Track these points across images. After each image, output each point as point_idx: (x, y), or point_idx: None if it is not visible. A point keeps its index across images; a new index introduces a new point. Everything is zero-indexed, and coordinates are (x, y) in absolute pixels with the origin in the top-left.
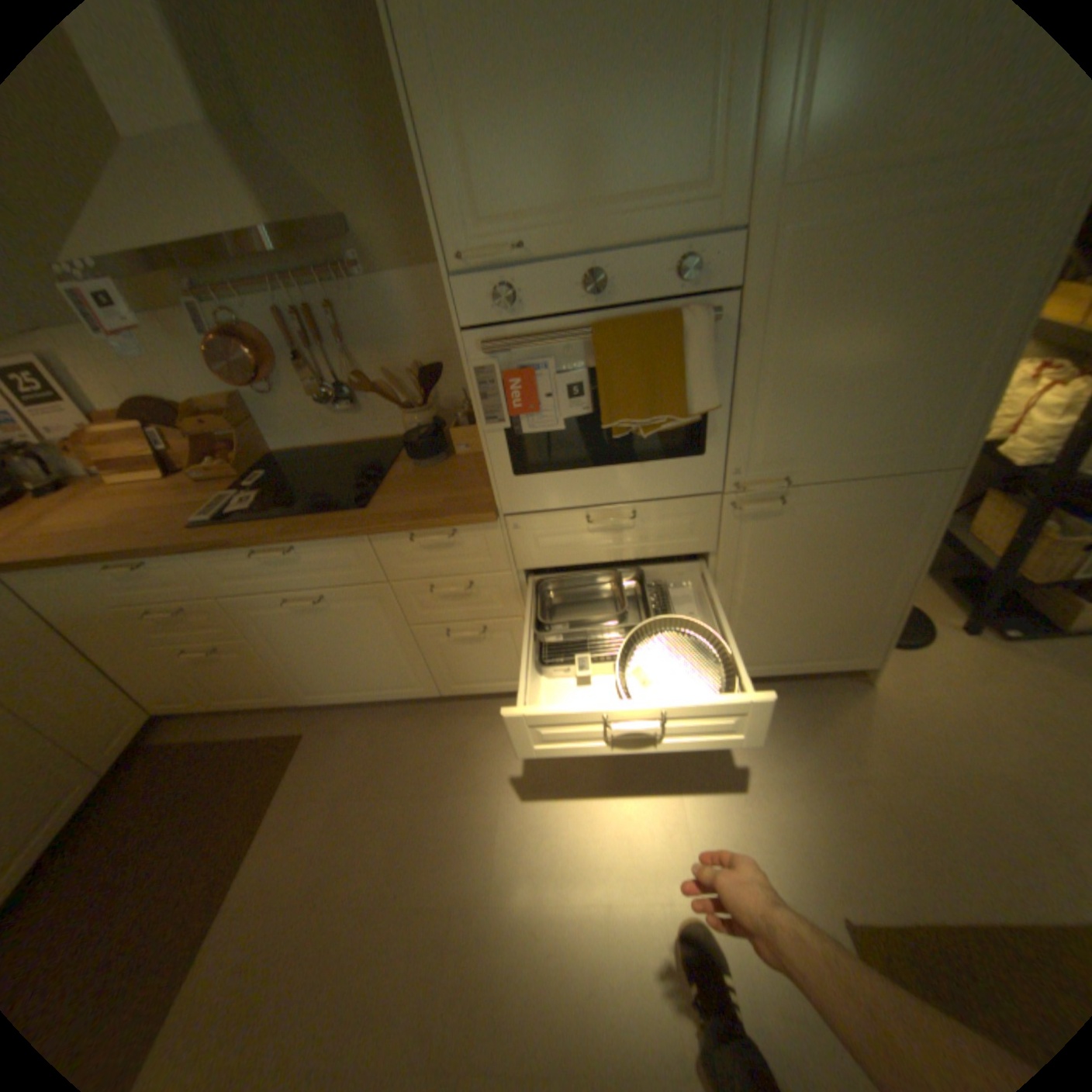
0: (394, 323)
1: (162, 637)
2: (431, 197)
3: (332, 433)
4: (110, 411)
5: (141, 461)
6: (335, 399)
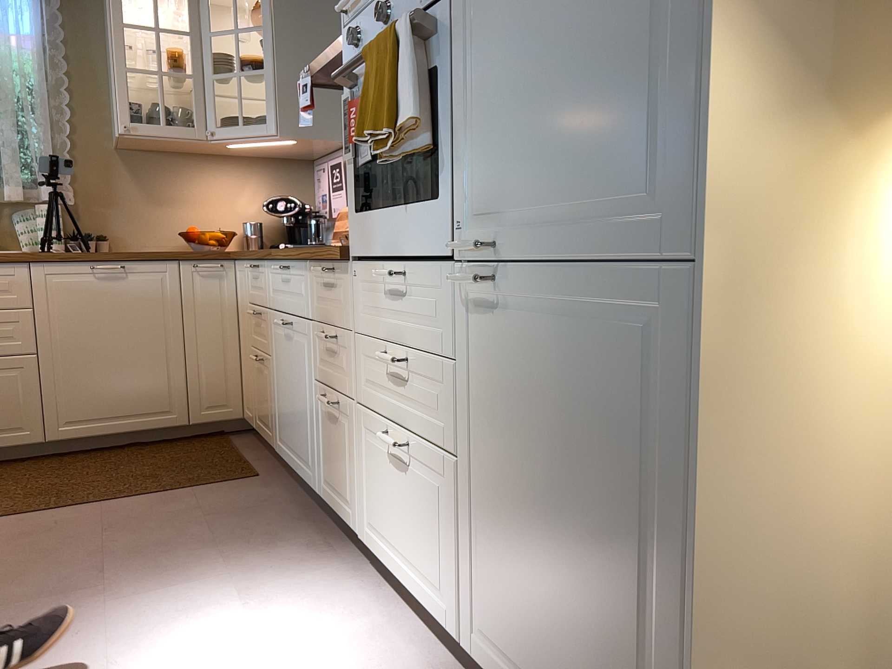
0: None
1: (254, 337)
2: None
3: None
4: None
5: None
6: None
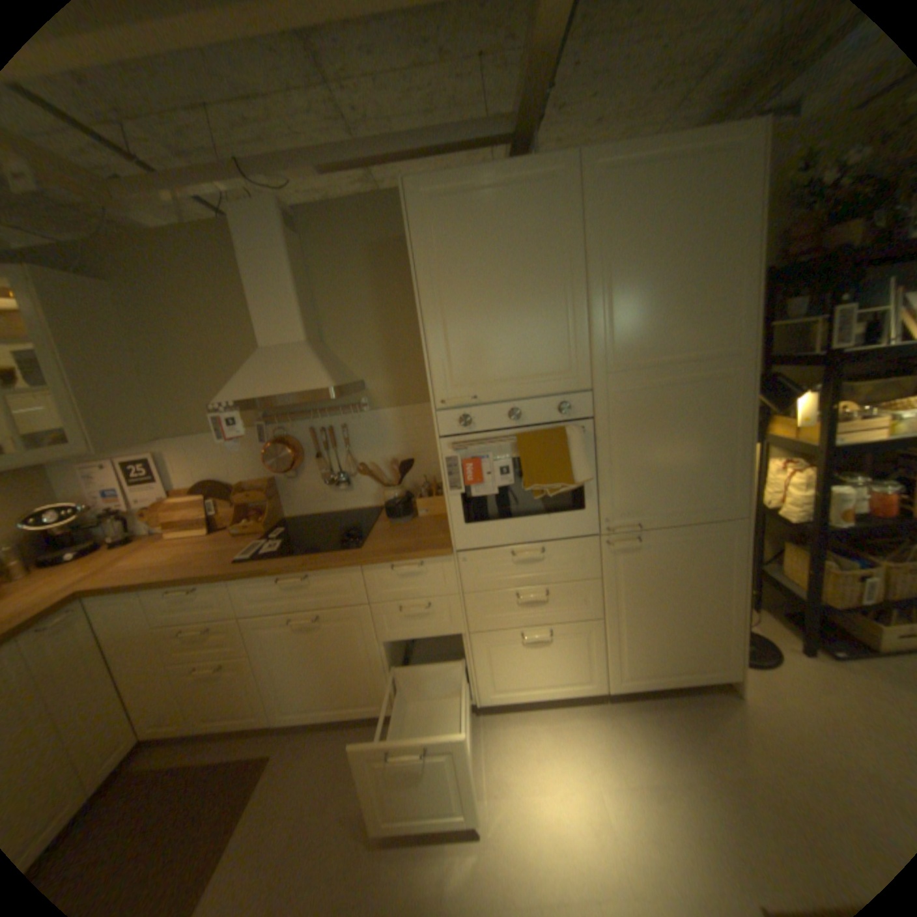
0: (384, 436)
1: (183, 656)
2: (431, 376)
3: (331, 505)
4: (184, 490)
5: (196, 523)
6: (337, 483)
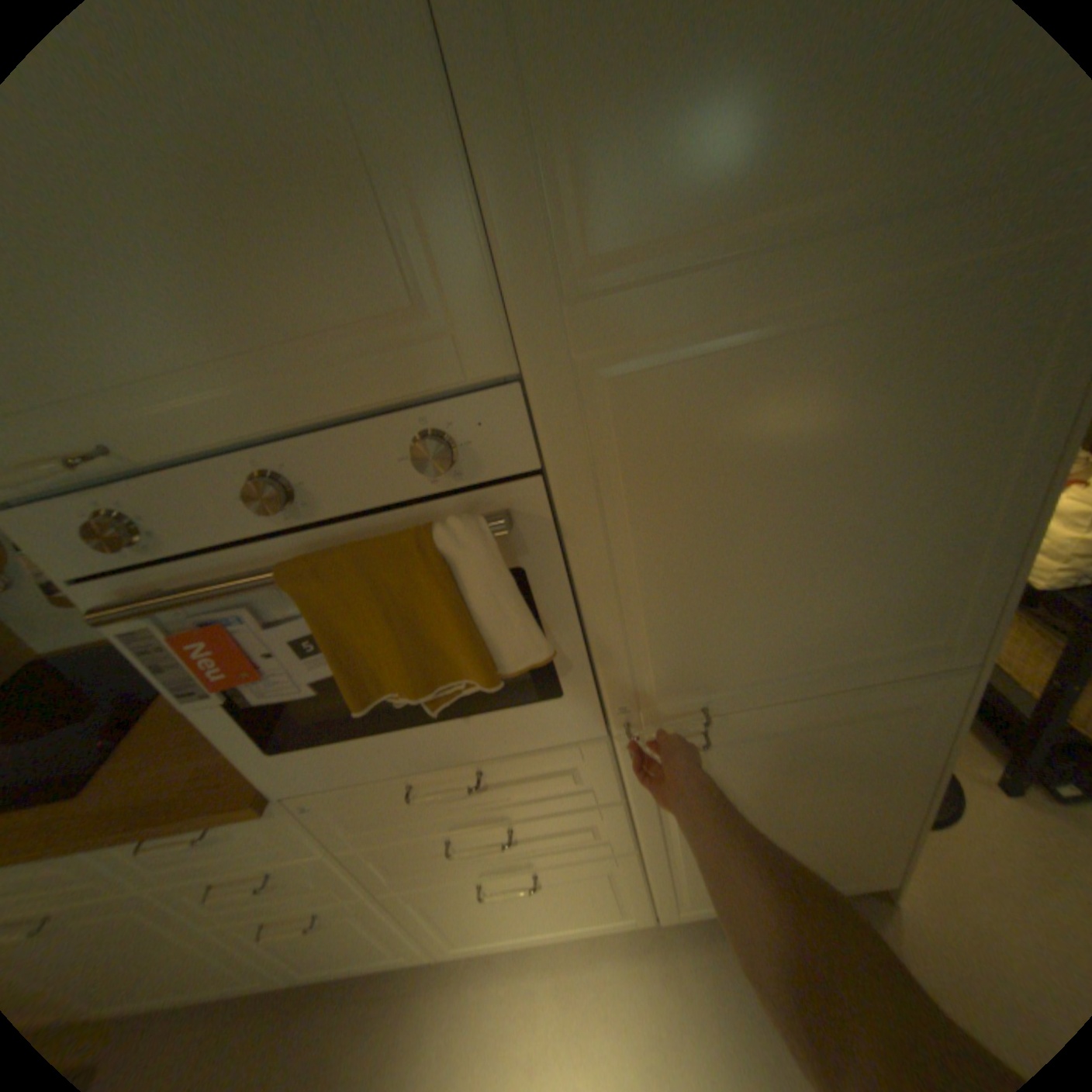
0: None
1: None
2: None
3: None
4: None
5: None
6: None
